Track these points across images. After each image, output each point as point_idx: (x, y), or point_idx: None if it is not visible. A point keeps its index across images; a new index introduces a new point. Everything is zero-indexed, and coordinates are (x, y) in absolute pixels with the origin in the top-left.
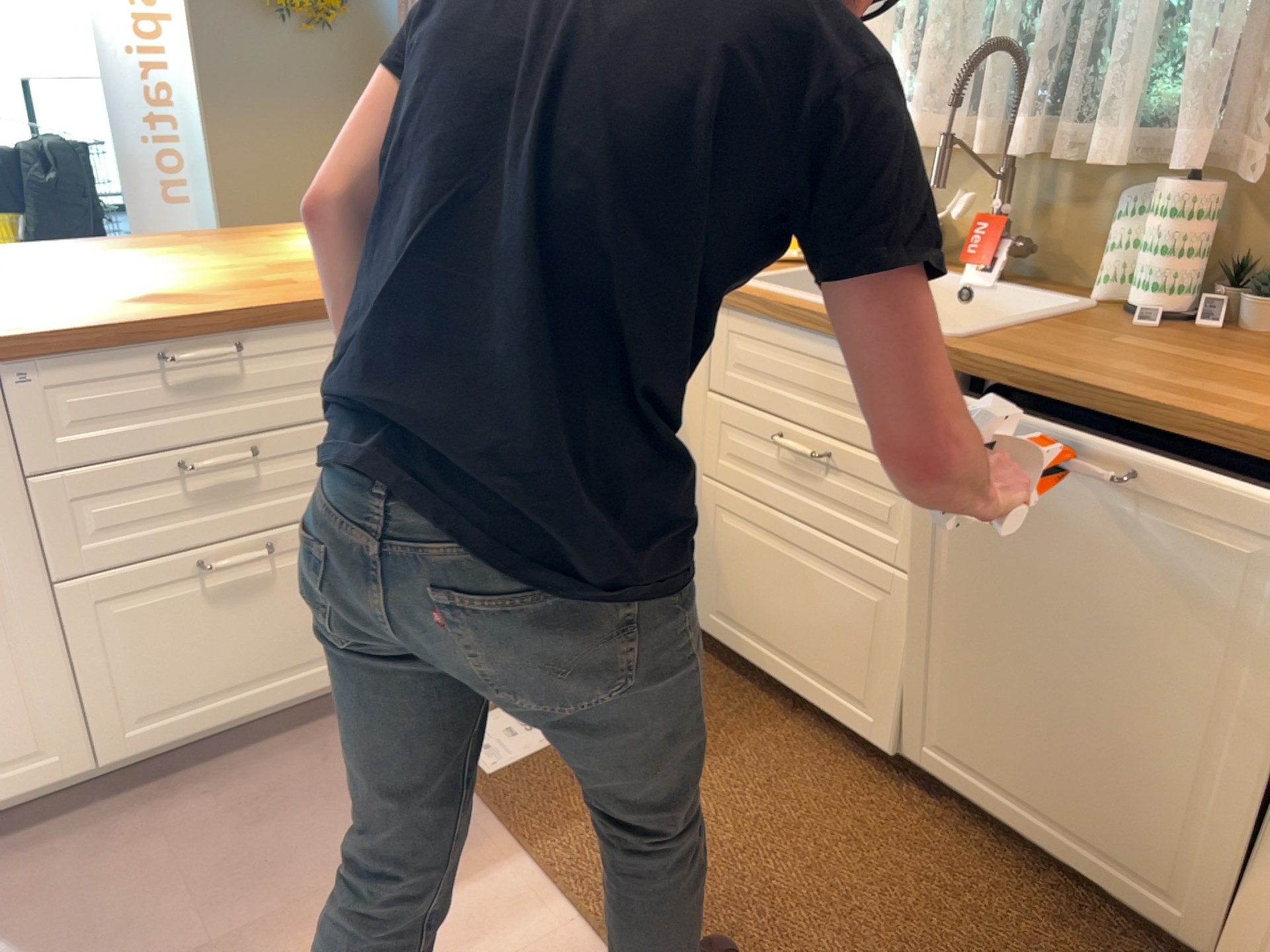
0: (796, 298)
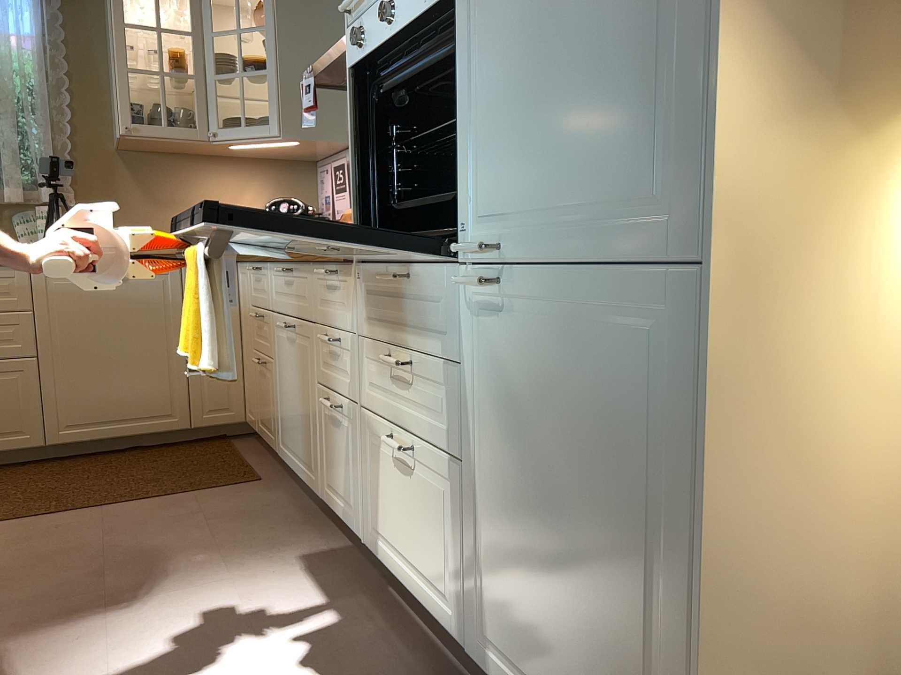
0: None
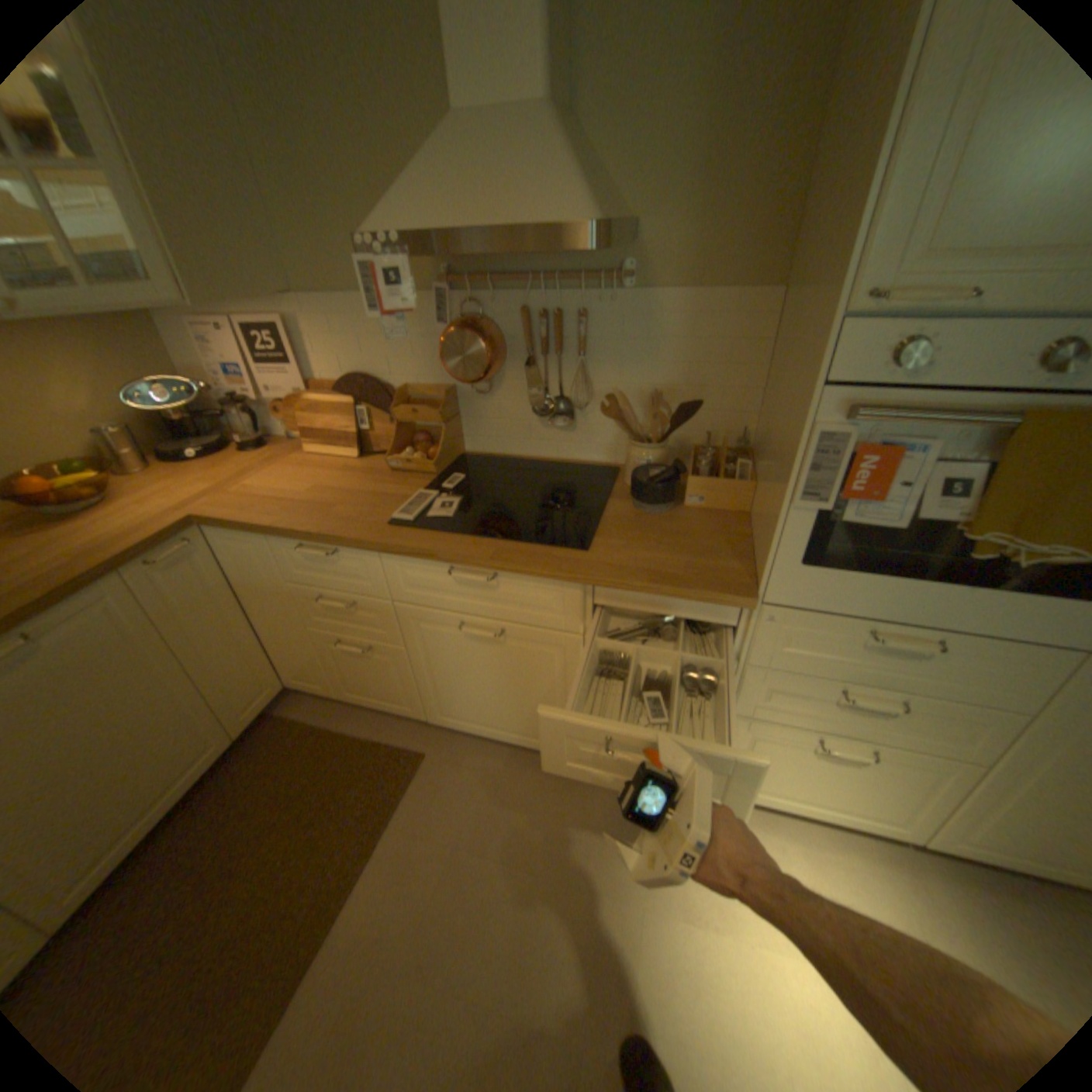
0: None
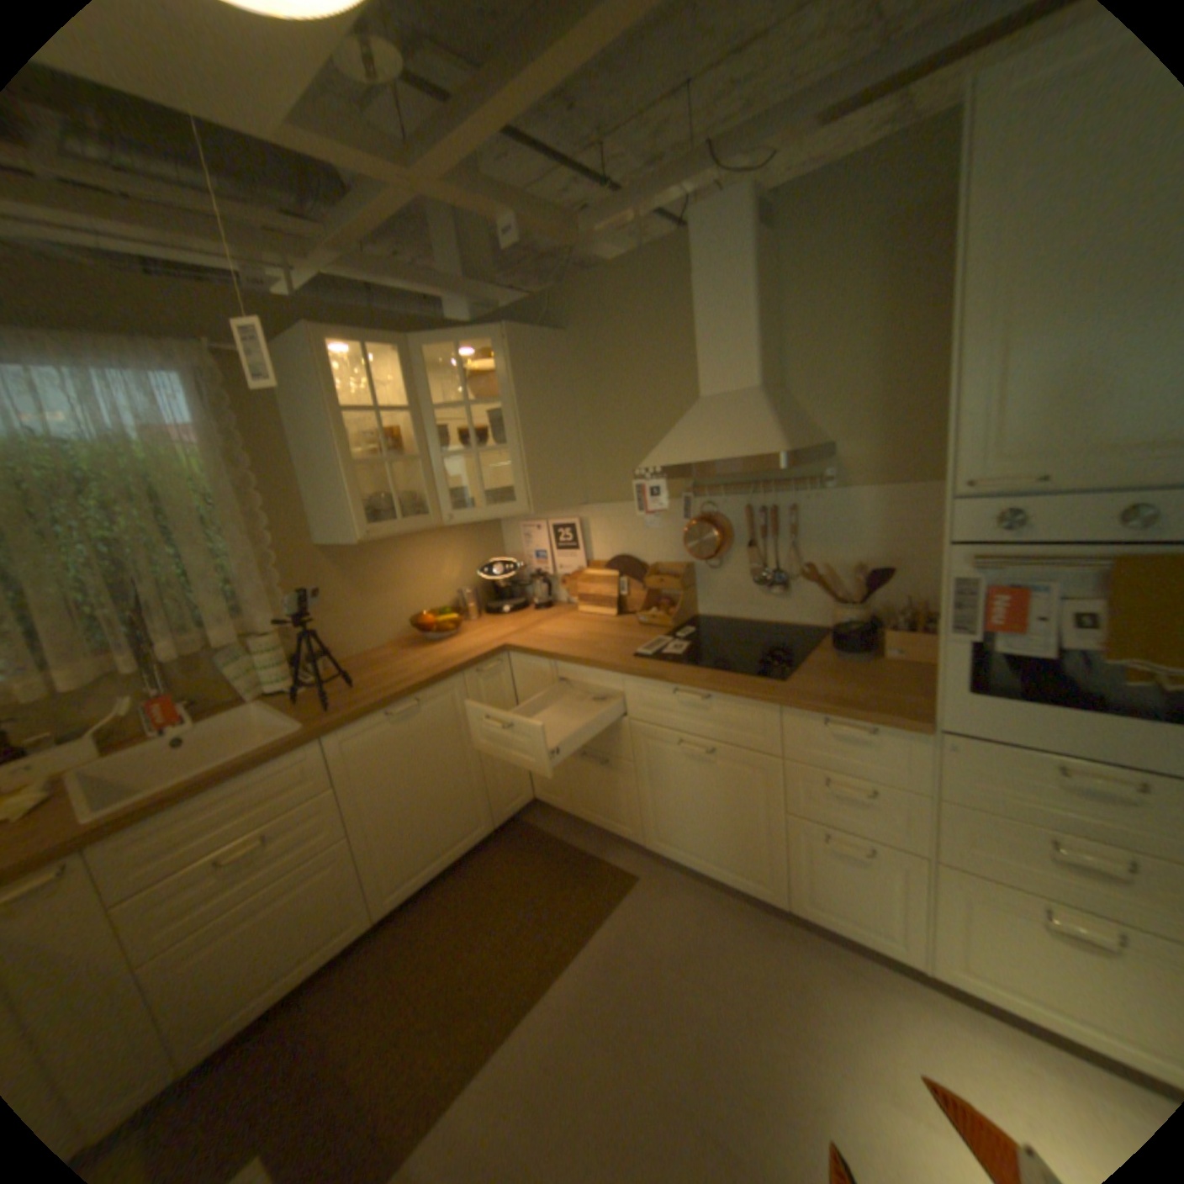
0: (170, 787)
